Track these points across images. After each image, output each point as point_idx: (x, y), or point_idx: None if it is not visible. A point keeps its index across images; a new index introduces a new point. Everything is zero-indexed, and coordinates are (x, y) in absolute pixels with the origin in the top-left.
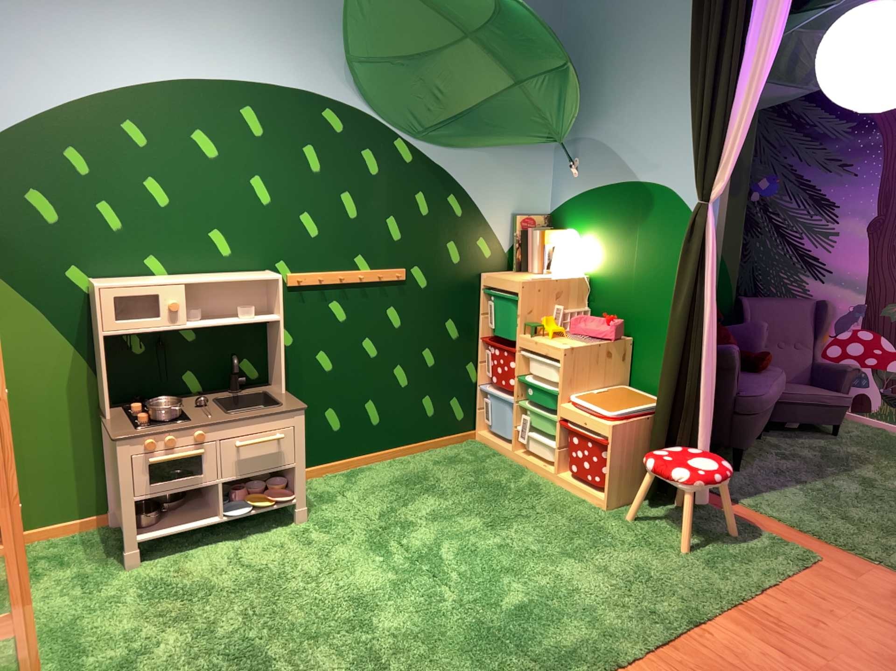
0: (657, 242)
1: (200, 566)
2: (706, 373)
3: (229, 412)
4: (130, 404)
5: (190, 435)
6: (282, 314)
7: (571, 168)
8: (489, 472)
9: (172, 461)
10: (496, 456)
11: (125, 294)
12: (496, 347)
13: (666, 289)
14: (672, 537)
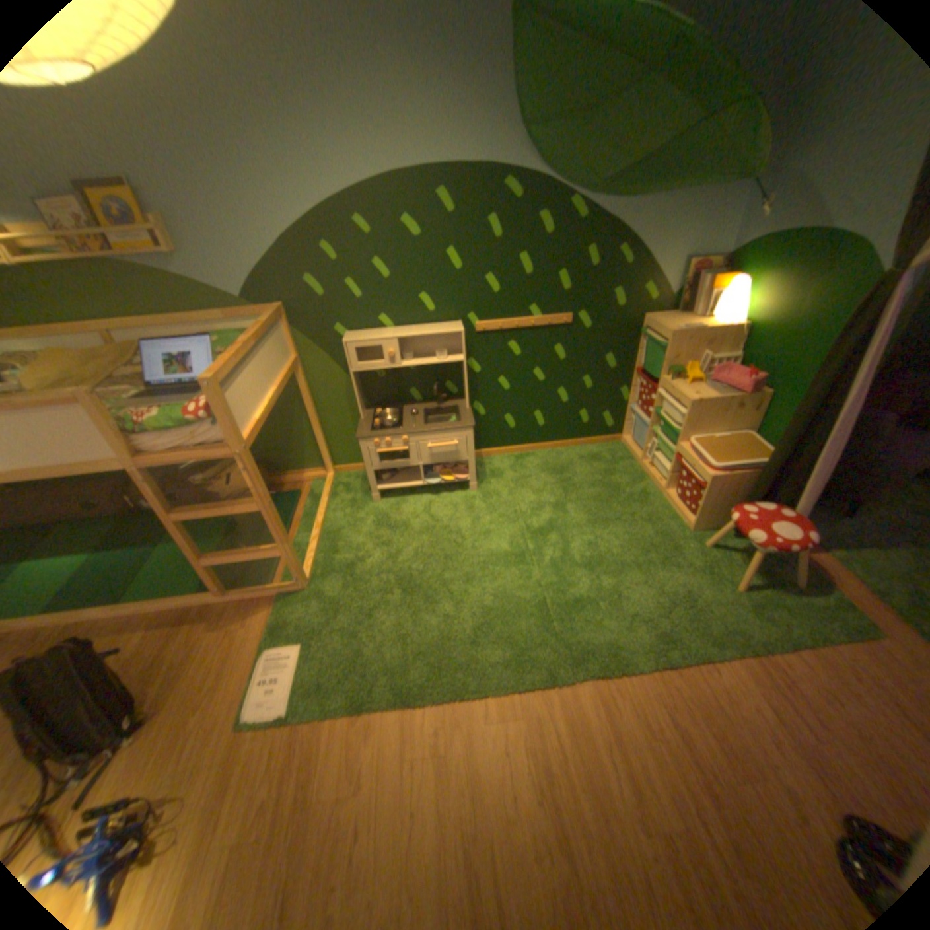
0: (830, 303)
1: (408, 510)
2: (829, 451)
3: (425, 425)
4: (378, 408)
5: (399, 439)
6: (464, 358)
7: (761, 207)
8: (615, 475)
9: (389, 453)
10: (628, 460)
11: (360, 348)
12: (642, 381)
13: (822, 354)
14: (737, 573)
